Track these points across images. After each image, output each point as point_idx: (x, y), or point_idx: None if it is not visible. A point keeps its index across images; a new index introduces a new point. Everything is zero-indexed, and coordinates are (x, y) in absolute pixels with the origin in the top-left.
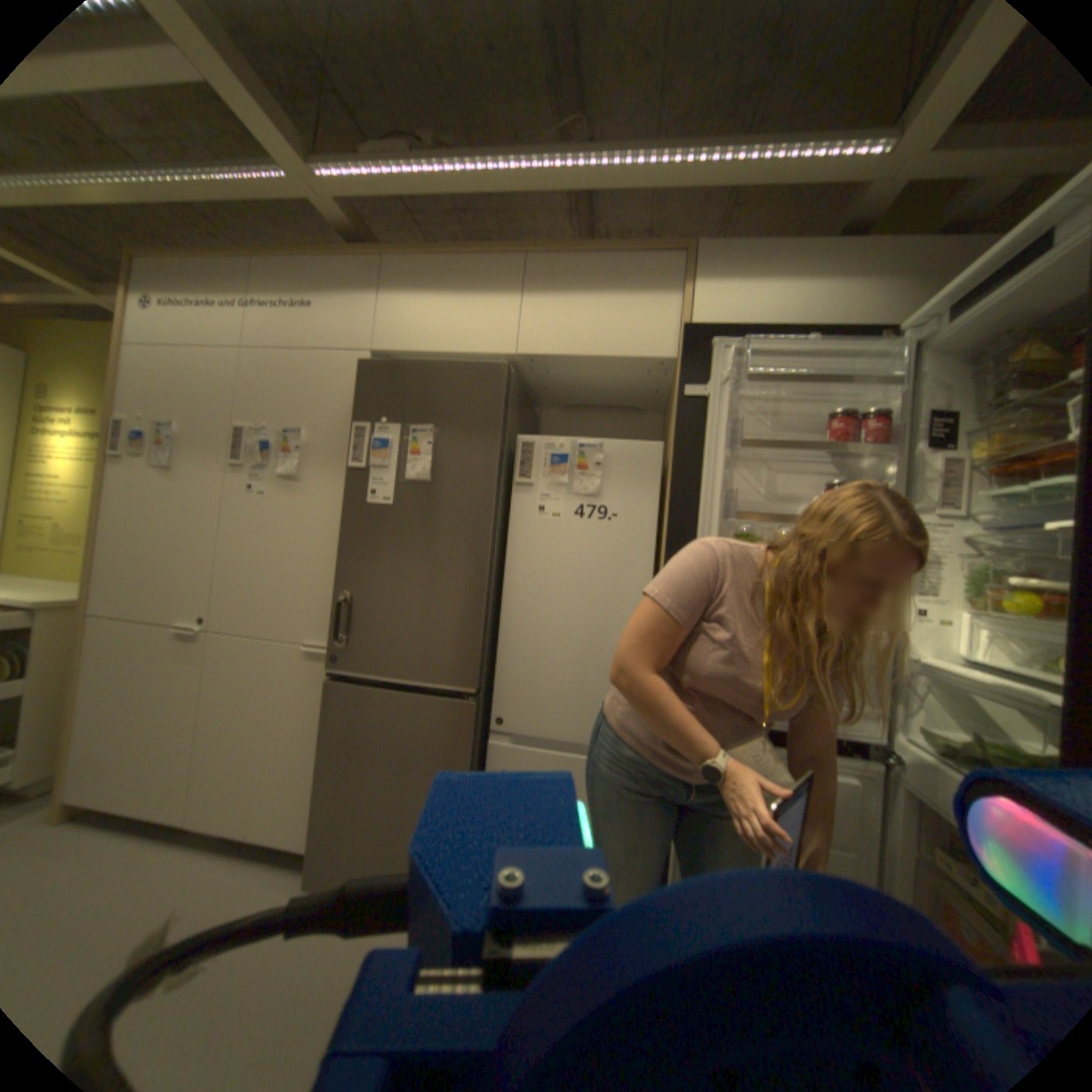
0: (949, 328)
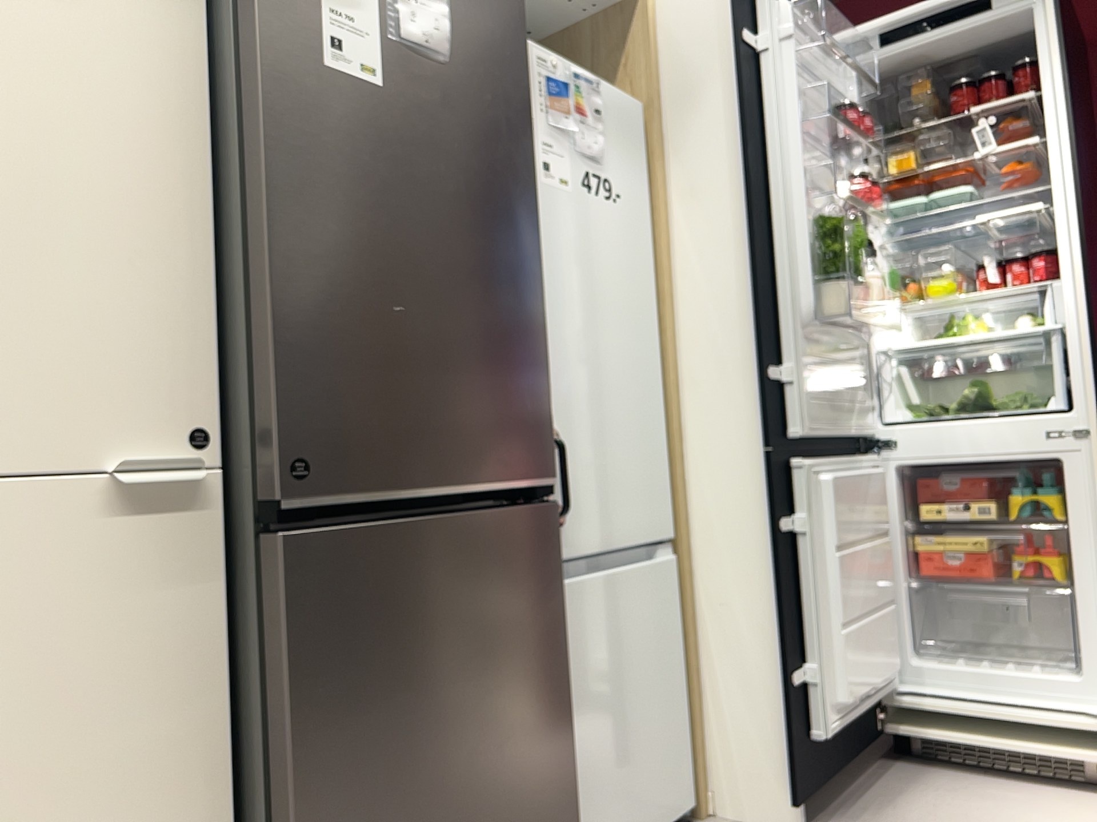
0: (881, 51)
